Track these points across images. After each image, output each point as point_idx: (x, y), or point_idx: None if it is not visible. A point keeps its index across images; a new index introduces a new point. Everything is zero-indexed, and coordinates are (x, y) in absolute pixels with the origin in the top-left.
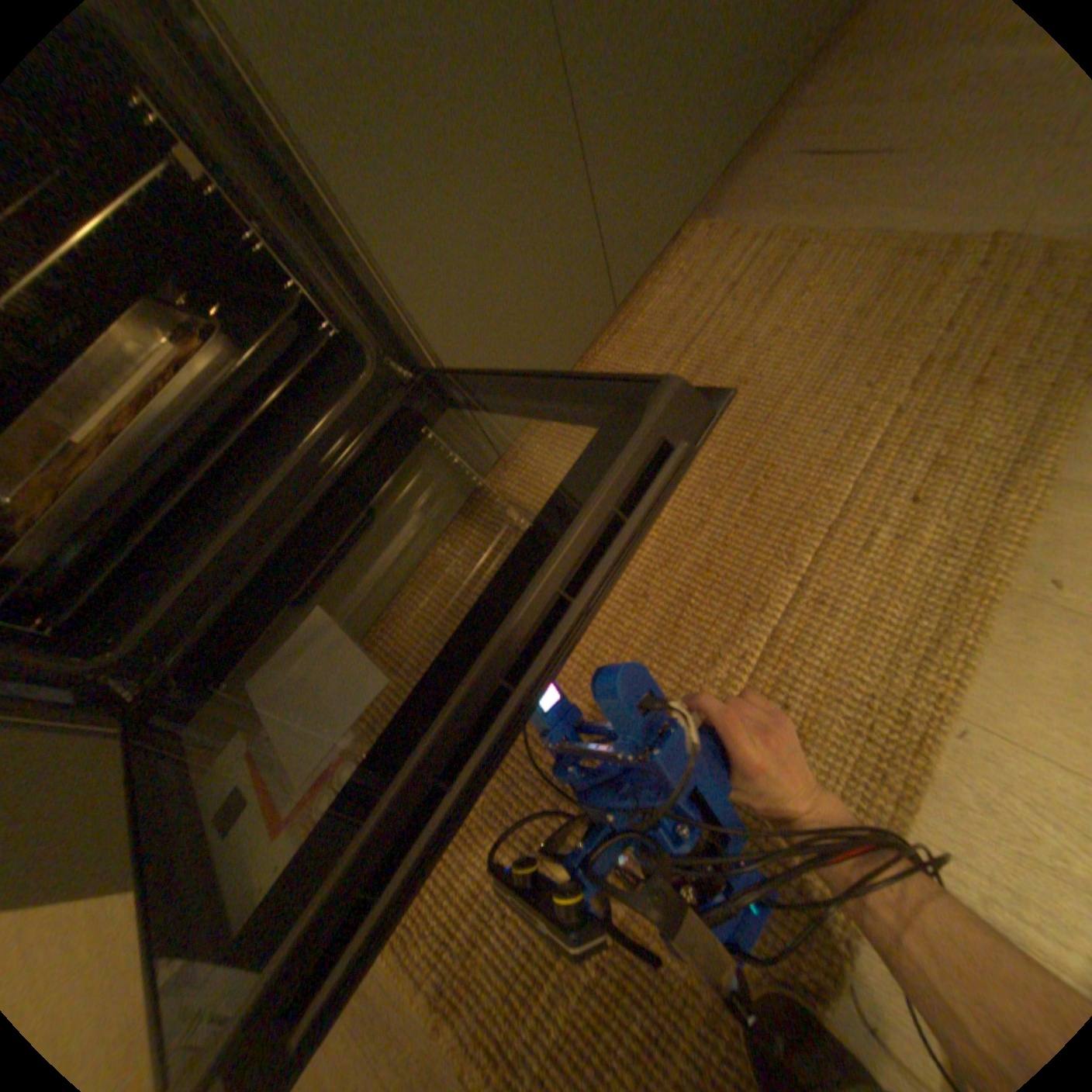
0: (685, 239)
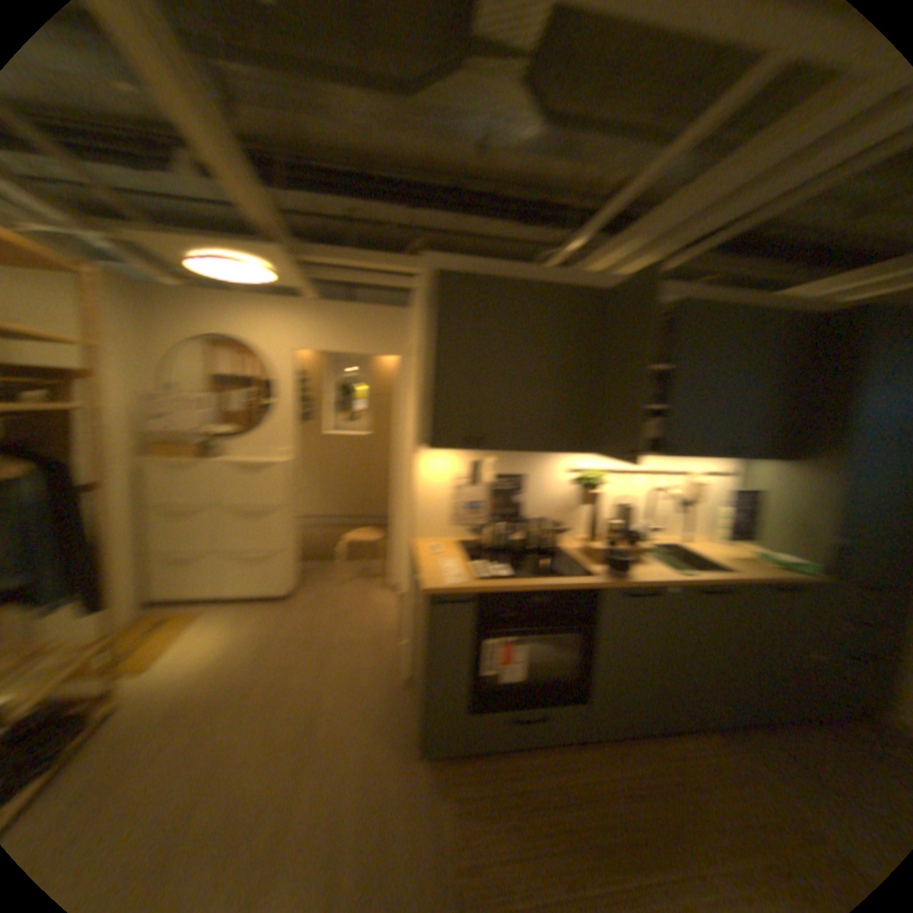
0: (713, 738)
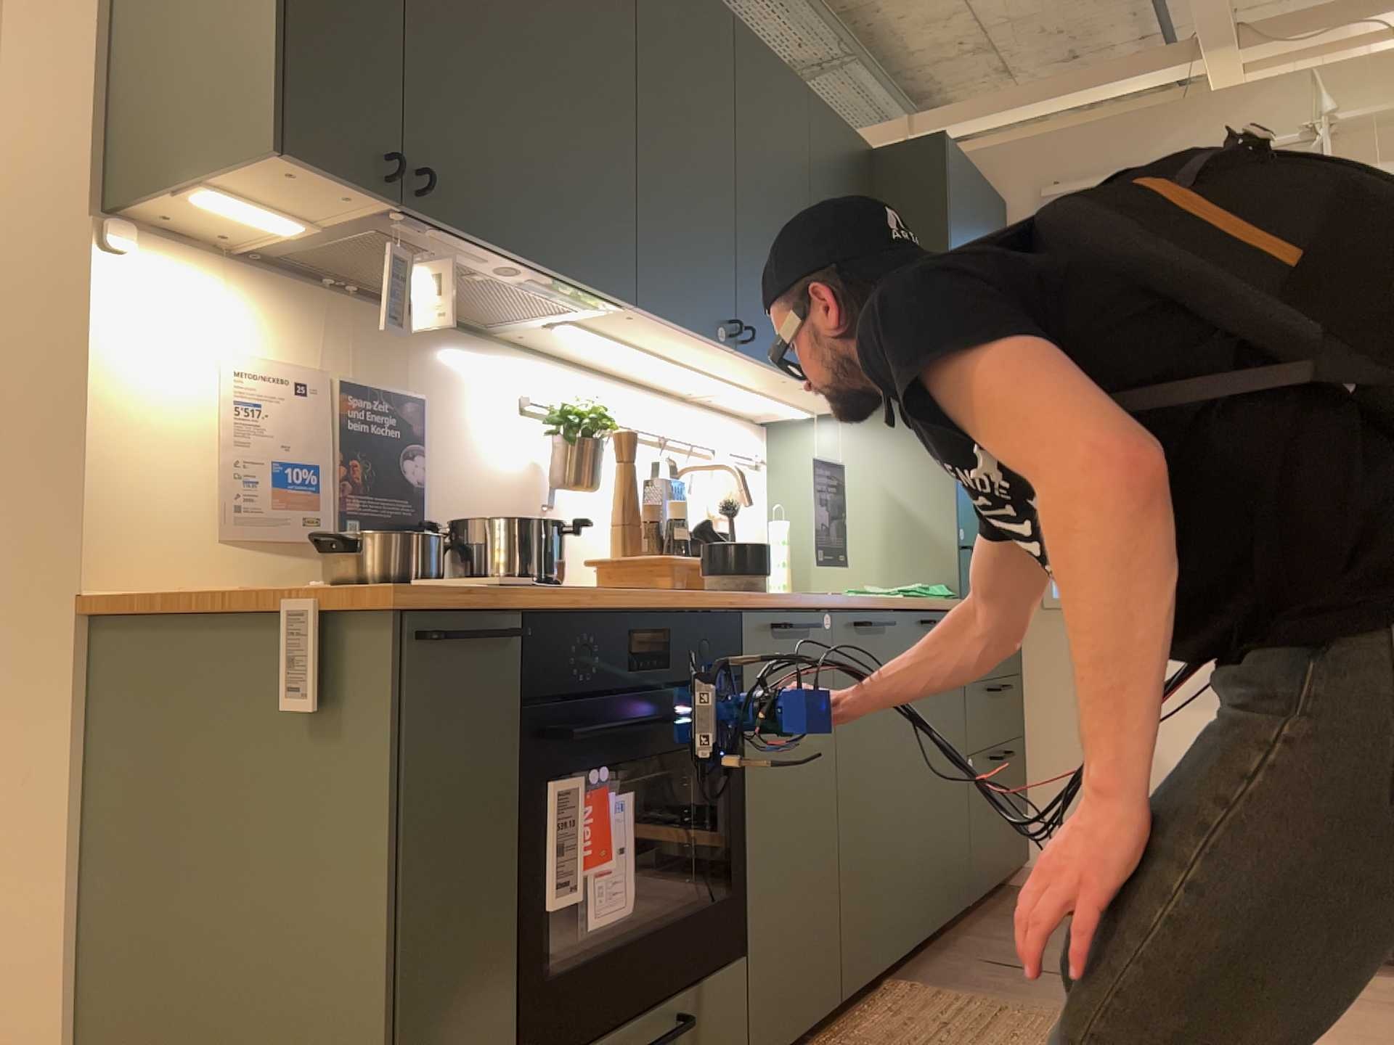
0: (891, 988)
